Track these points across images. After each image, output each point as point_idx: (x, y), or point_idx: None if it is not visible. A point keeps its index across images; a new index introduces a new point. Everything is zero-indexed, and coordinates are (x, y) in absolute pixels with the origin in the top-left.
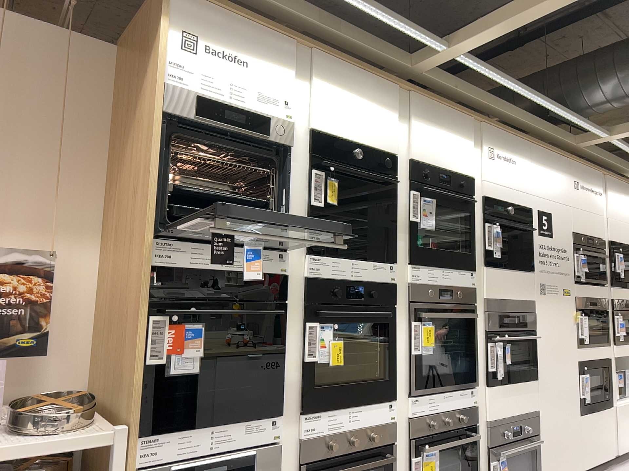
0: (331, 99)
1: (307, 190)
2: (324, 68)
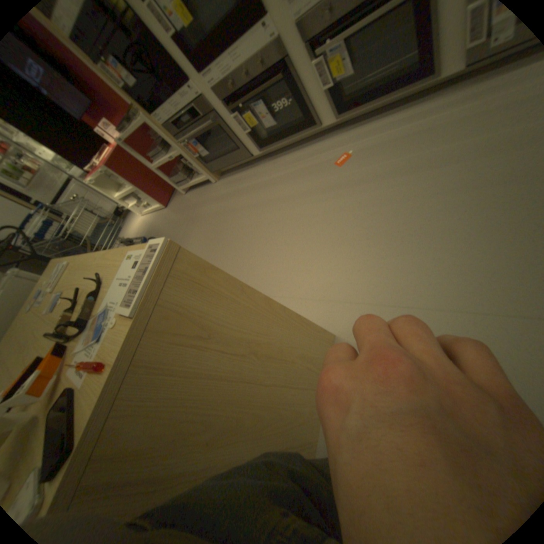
0: None
1: None
2: None
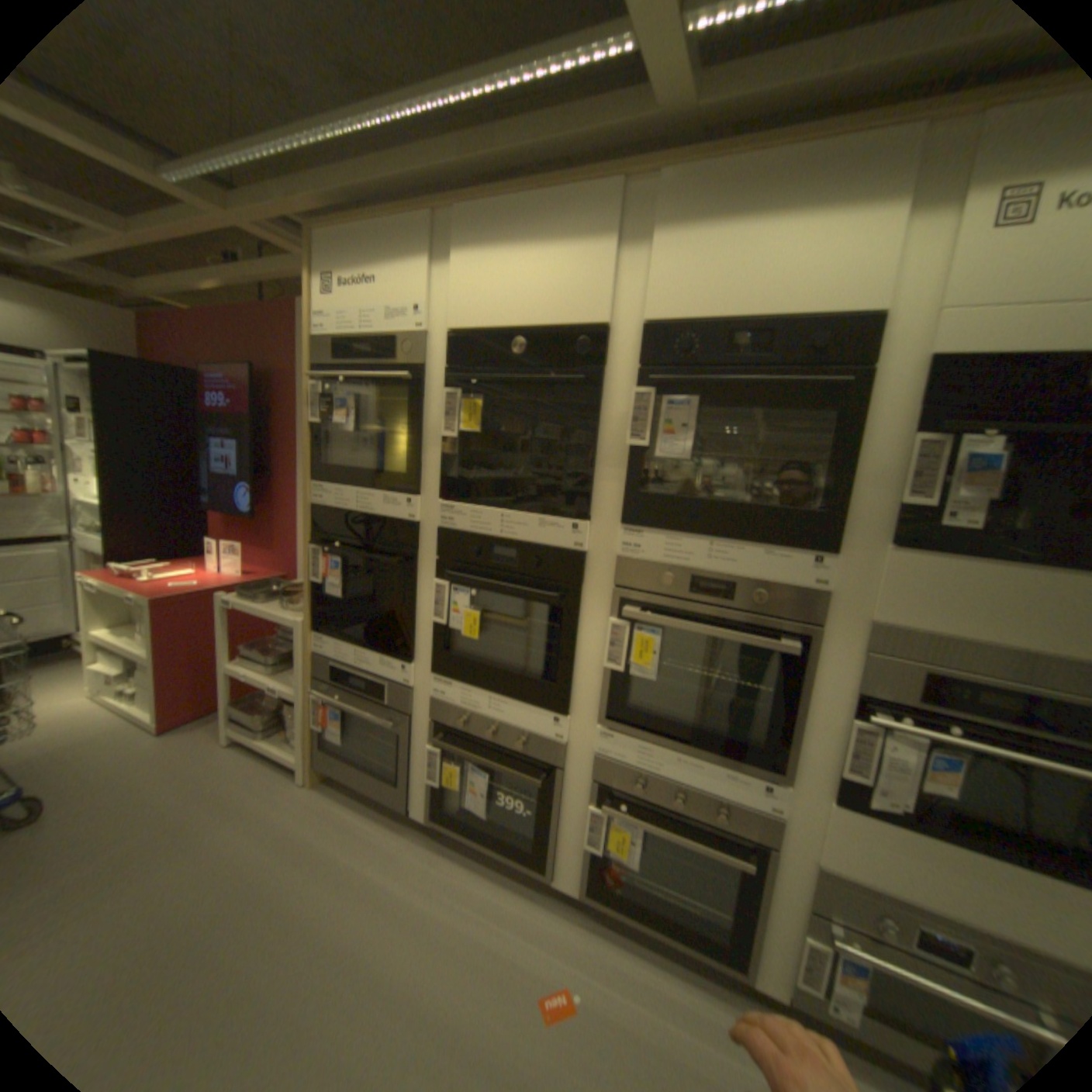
0: (477, 263)
1: (444, 416)
2: (466, 215)
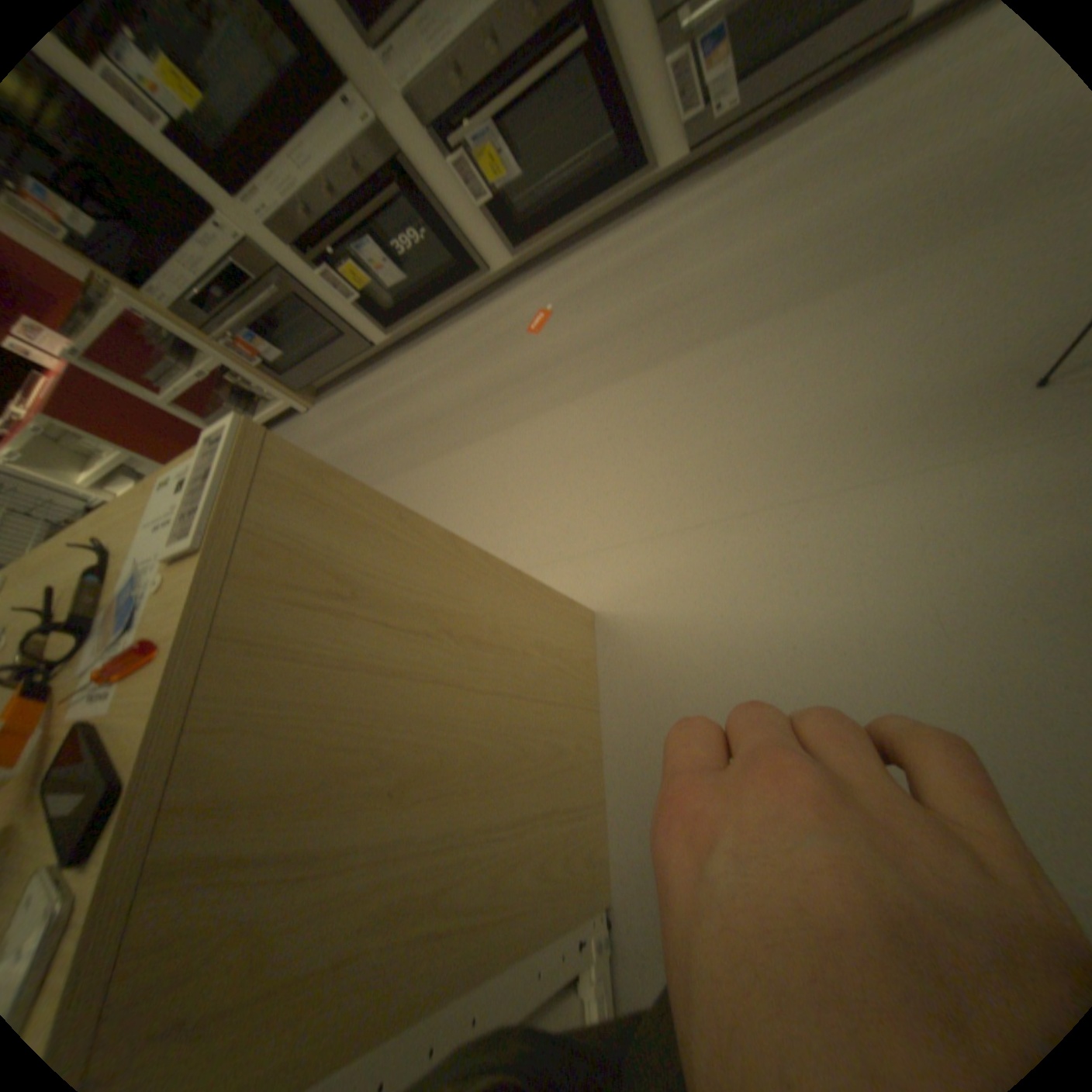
0: None
1: None
2: None
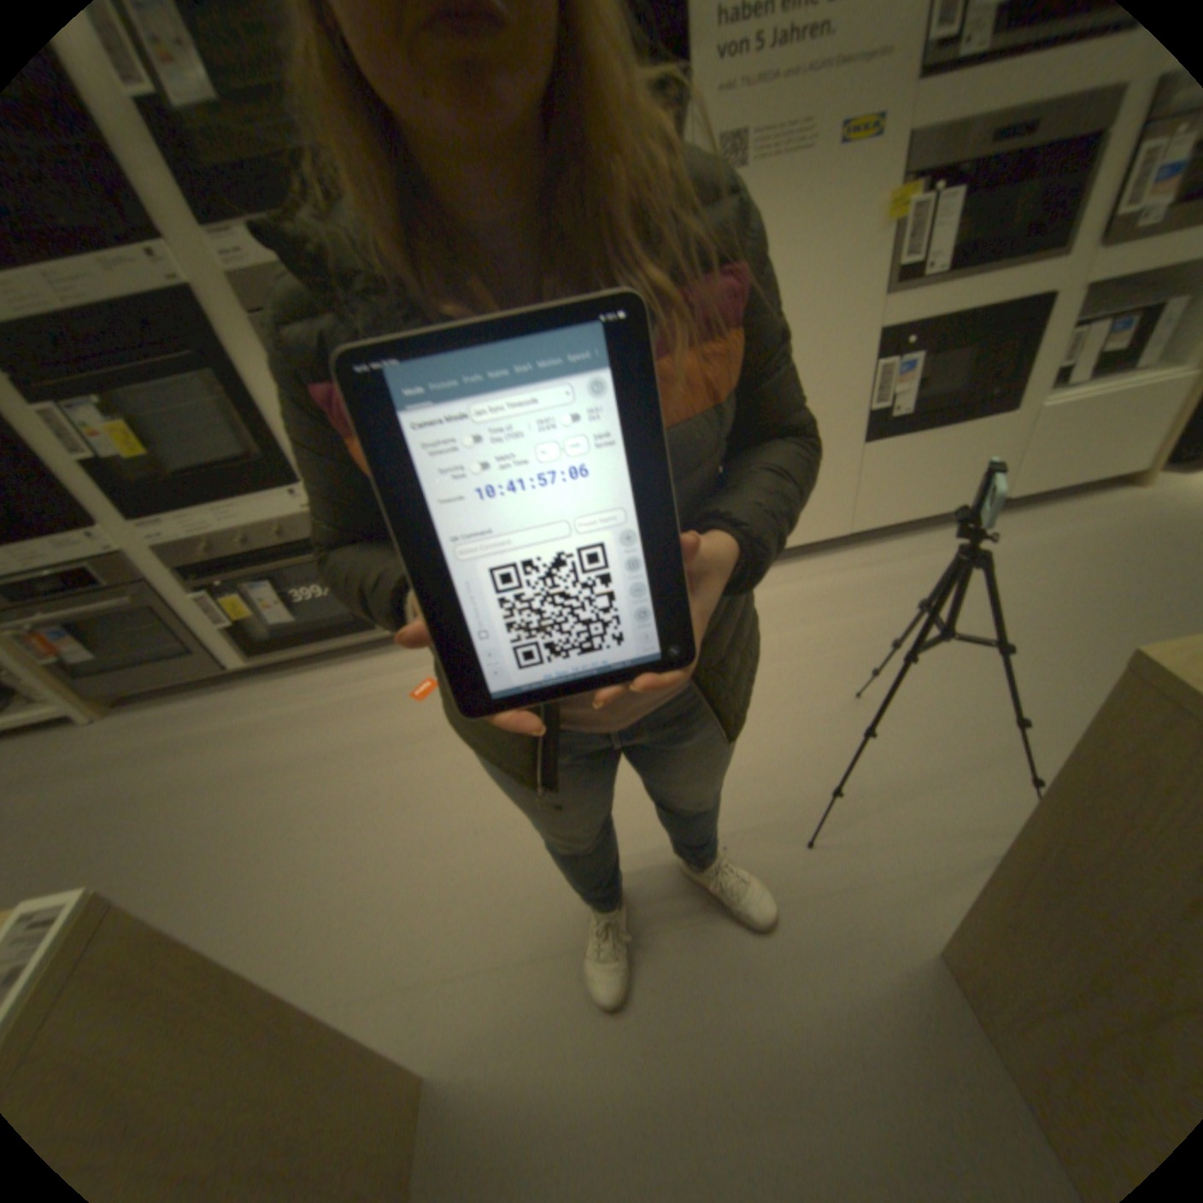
0: None
1: None
2: None
